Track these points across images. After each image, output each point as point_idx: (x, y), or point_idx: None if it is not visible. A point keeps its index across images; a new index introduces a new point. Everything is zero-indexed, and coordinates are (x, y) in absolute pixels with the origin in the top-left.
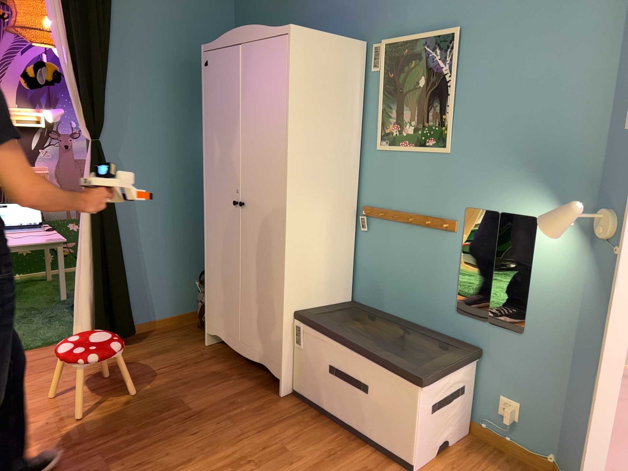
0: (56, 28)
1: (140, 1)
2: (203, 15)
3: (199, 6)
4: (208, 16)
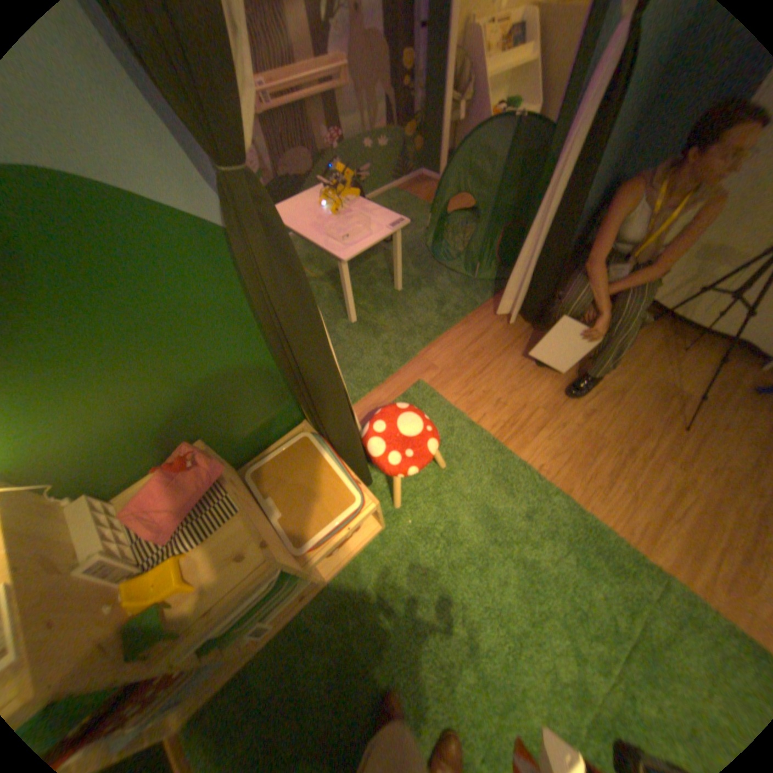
0: None
1: None
2: None
3: None
4: None
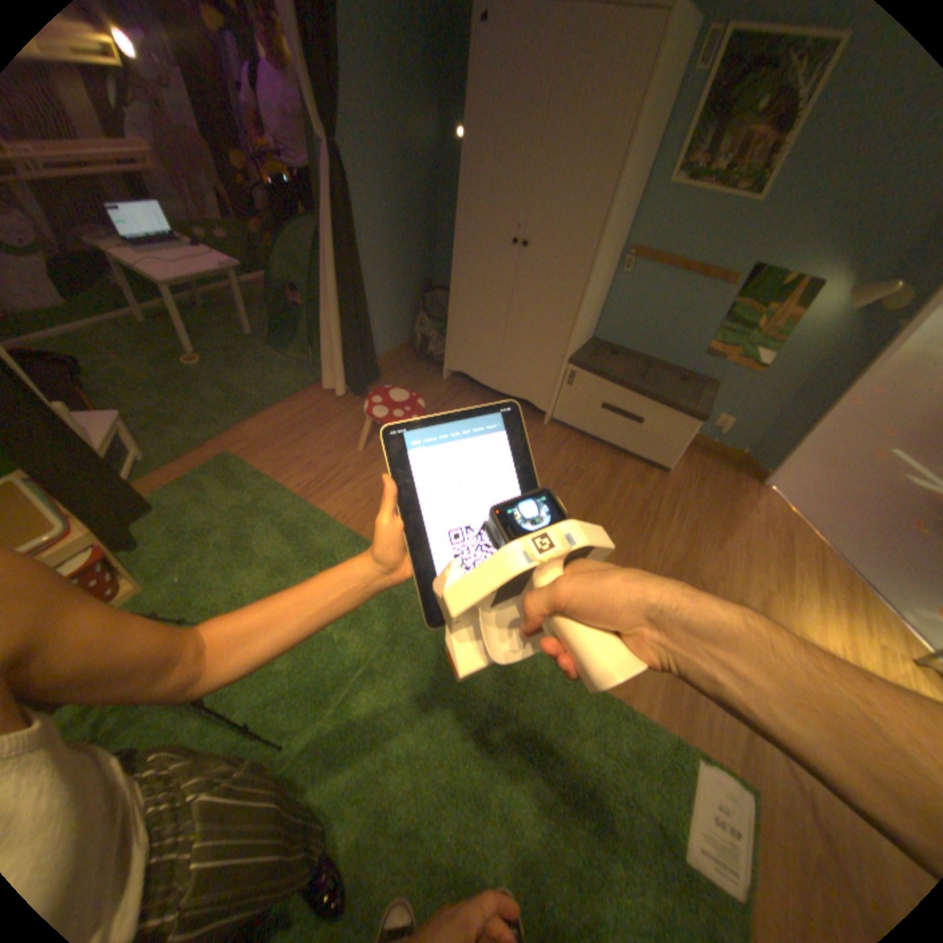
0: None
1: None
2: None
3: None
4: None
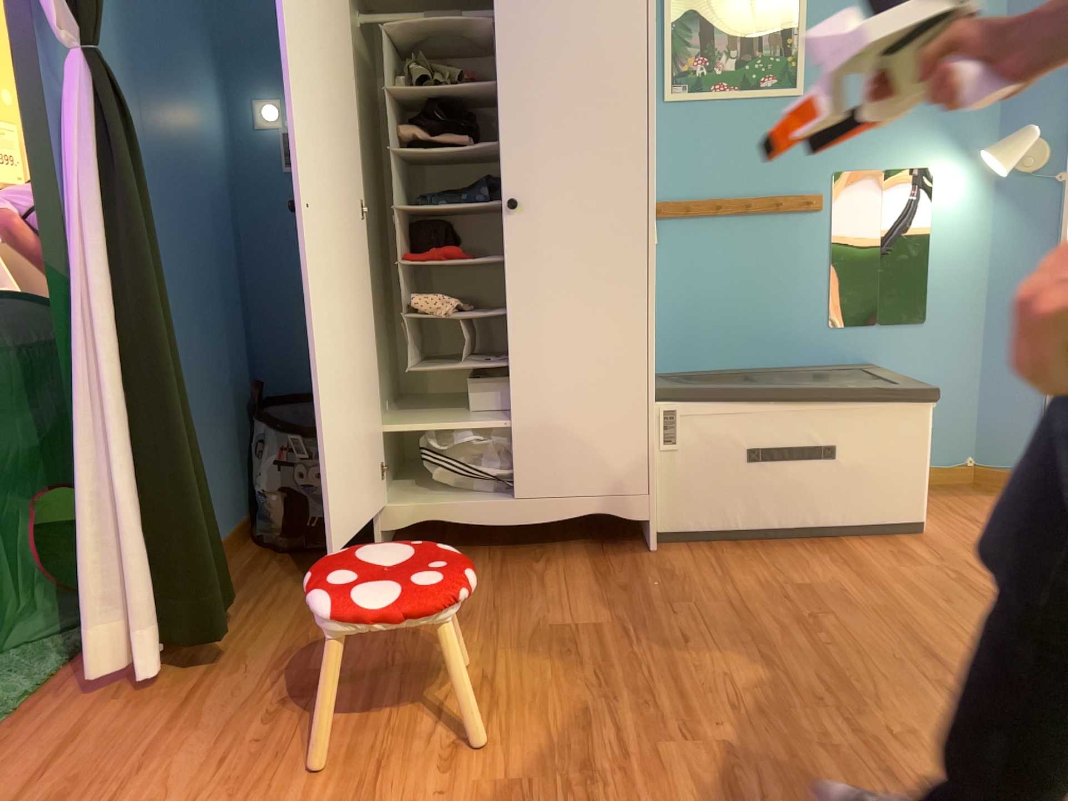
0: None
1: None
2: None
3: None
4: None
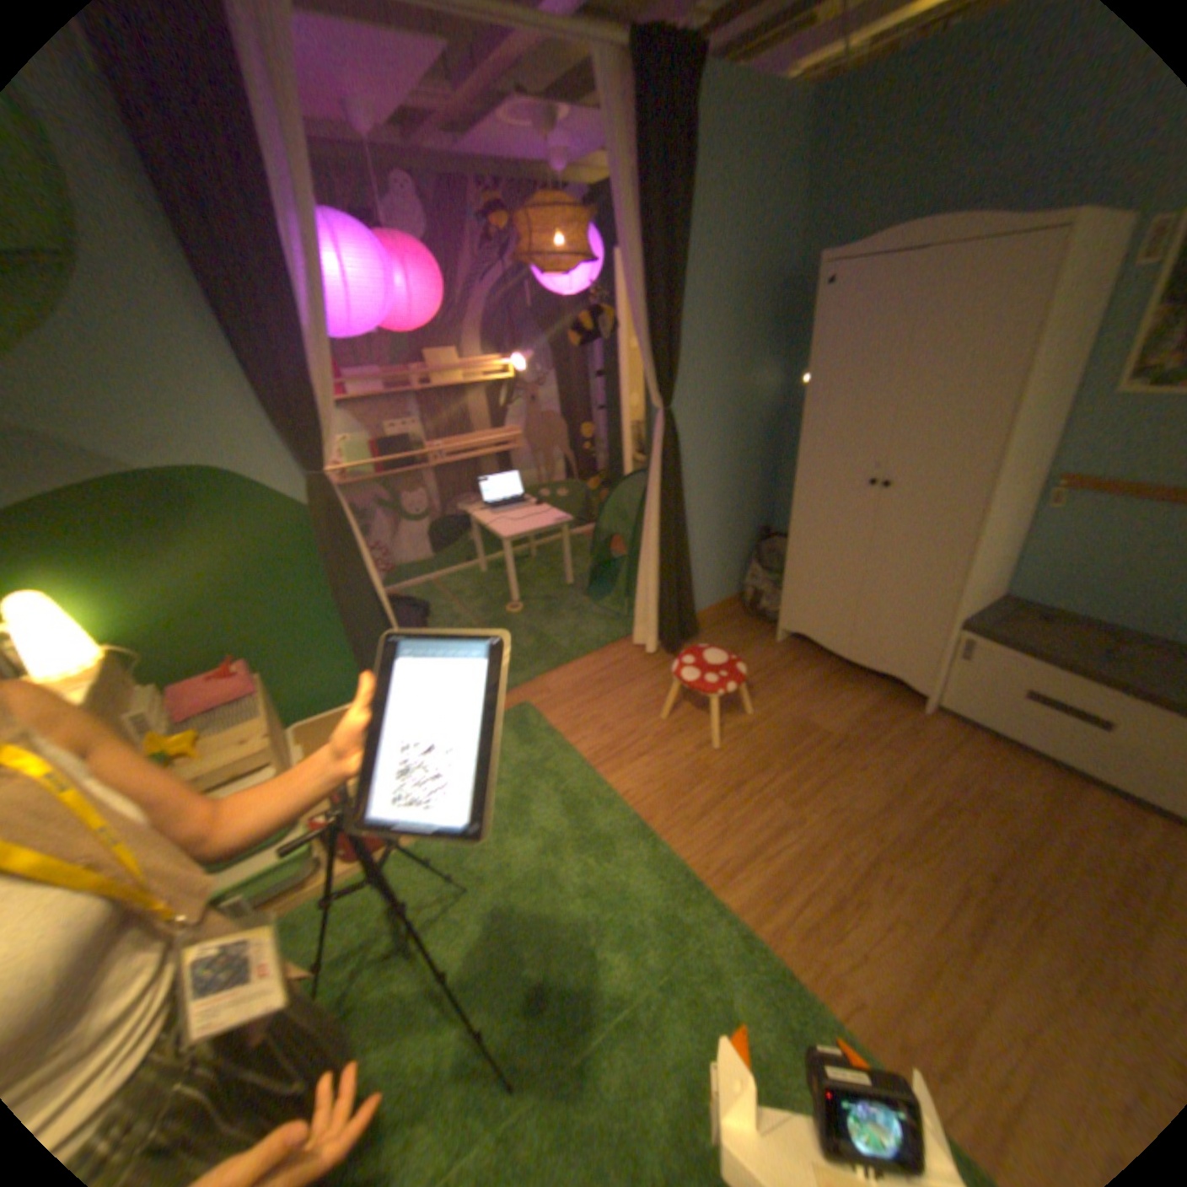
0: (629, 256)
1: (708, 188)
2: (773, 193)
3: (769, 179)
4: (778, 193)
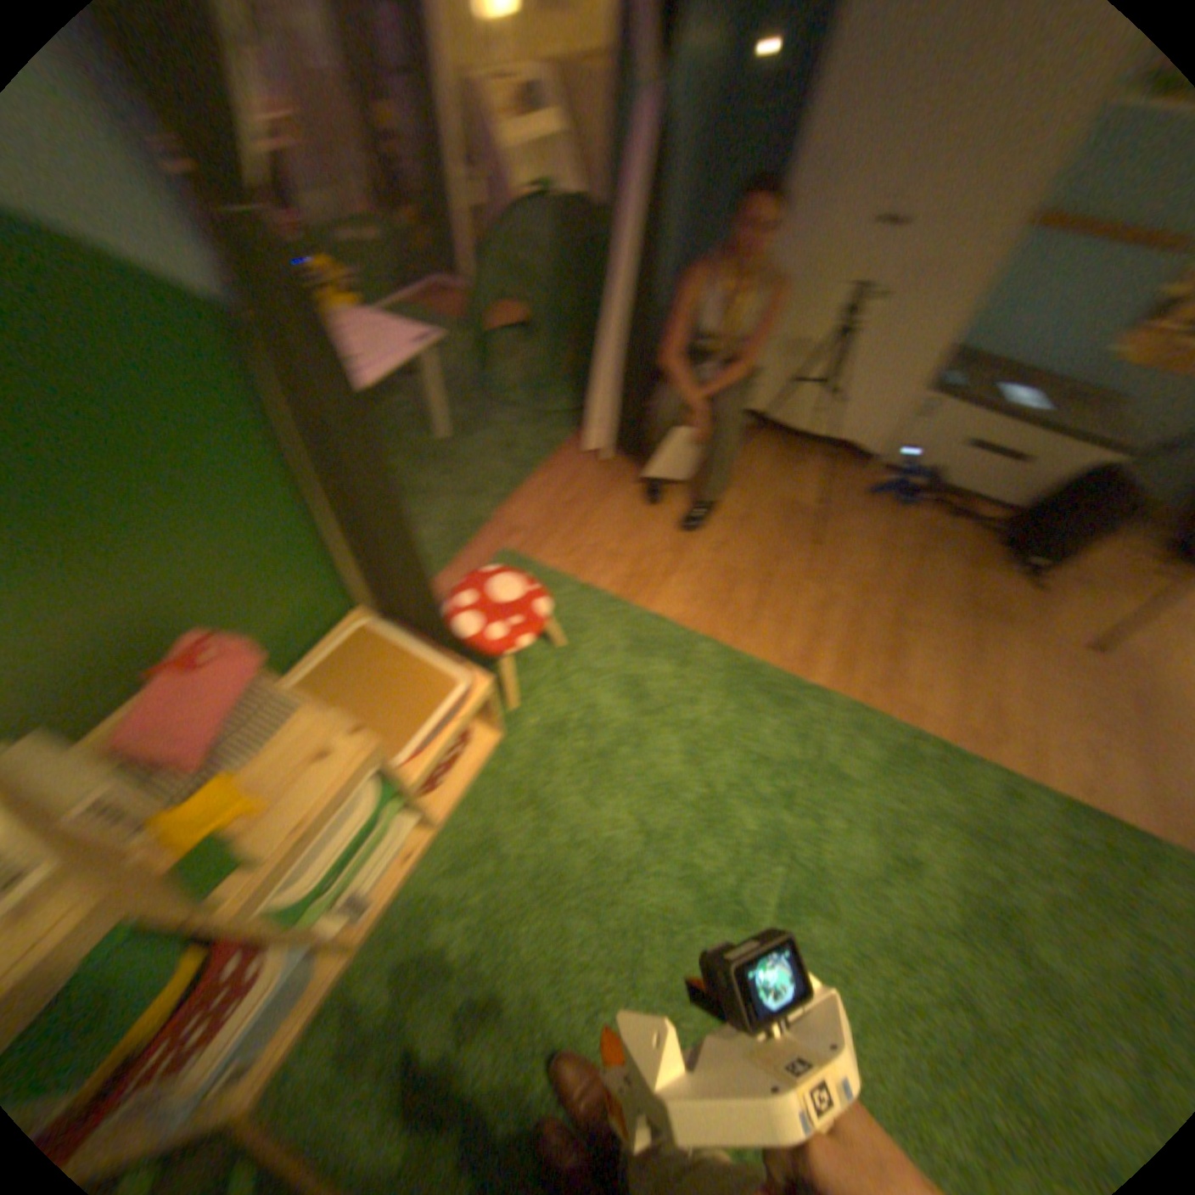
0: None
1: None
2: None
3: None
4: None
